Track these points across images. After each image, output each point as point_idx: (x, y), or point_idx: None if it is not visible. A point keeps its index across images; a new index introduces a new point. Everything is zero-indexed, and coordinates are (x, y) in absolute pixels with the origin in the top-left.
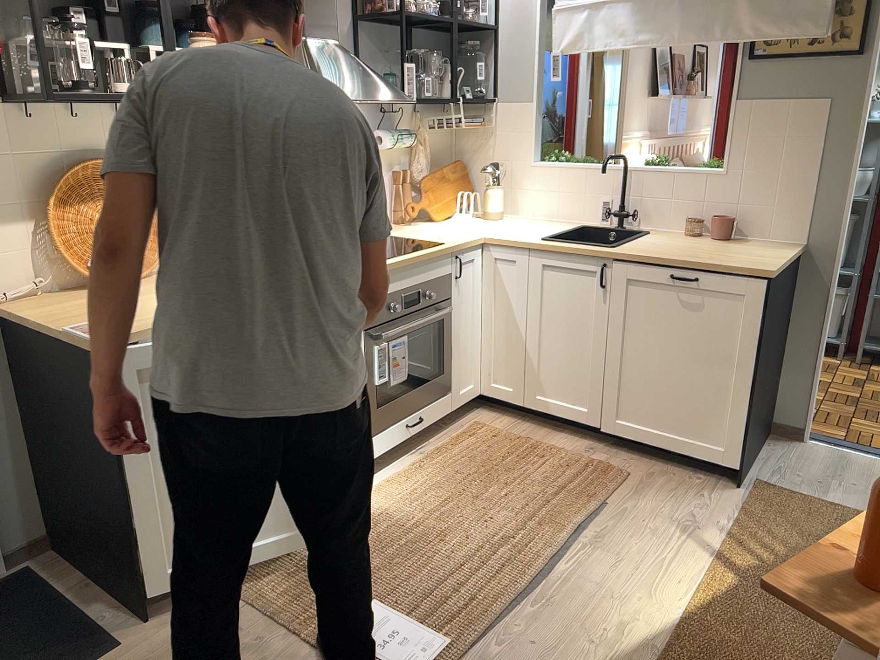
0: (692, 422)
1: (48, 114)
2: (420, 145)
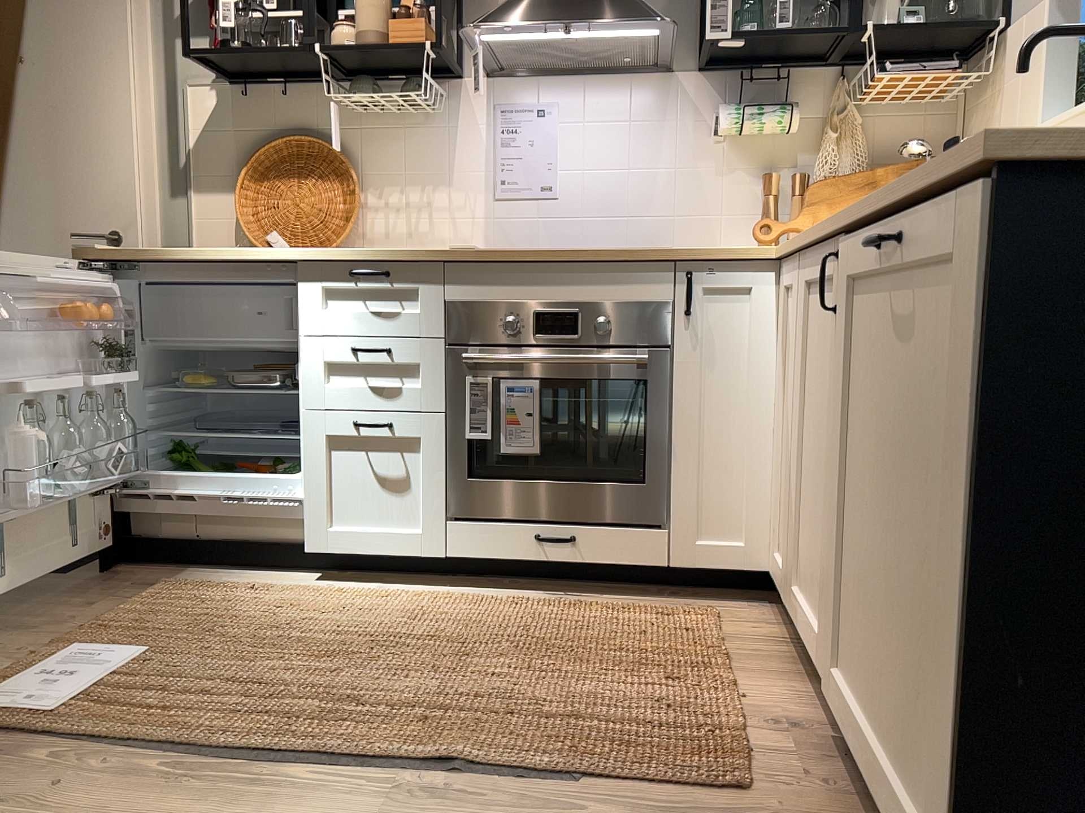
0: (914, 722)
1: (266, 94)
2: (826, 131)
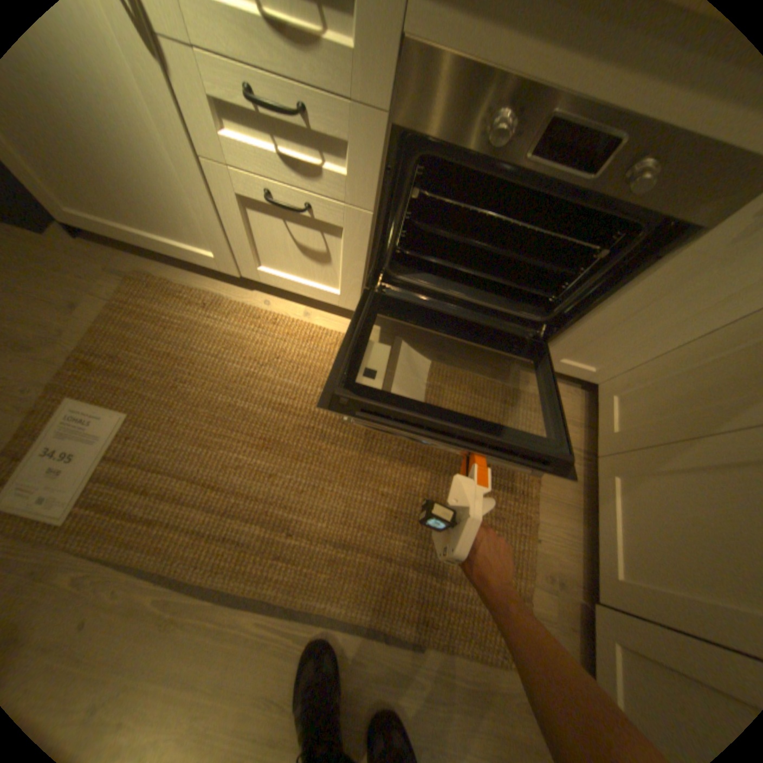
0: None
1: None
2: None
